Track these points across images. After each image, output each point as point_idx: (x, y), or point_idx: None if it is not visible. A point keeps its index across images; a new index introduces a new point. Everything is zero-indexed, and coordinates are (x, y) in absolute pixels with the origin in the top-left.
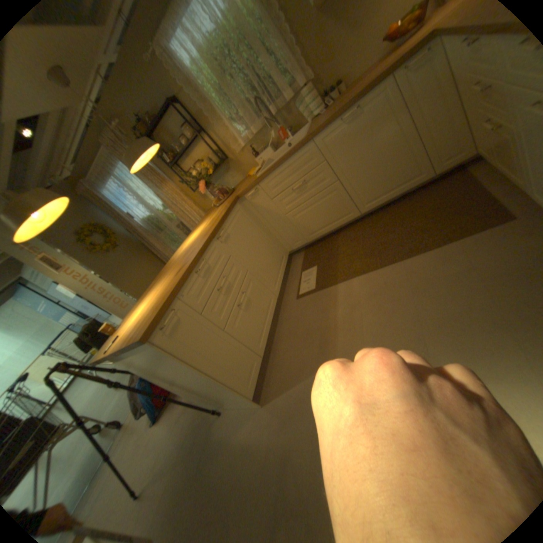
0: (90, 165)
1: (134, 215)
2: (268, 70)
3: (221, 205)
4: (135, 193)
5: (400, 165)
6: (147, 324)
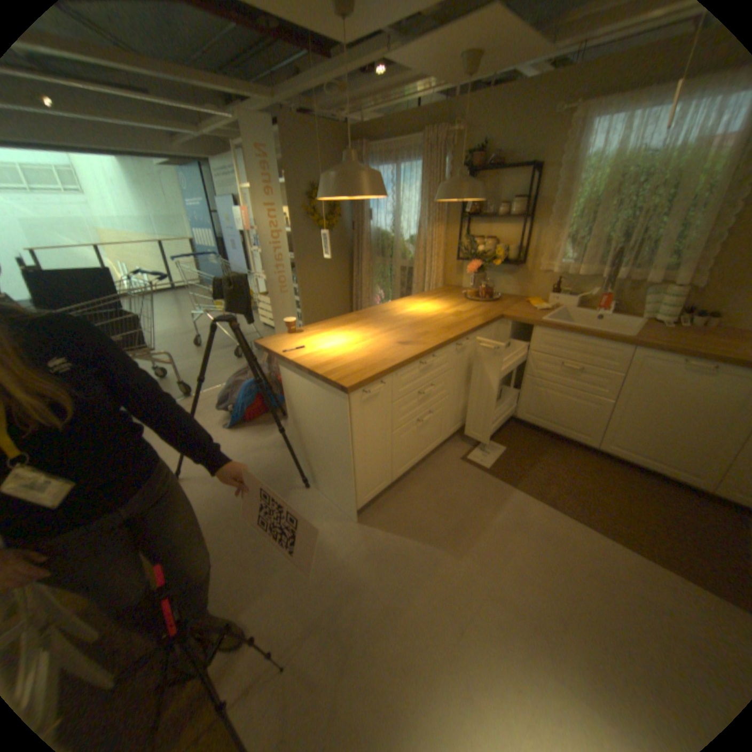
0: (386, 135)
1: (373, 218)
2: (661, 234)
3: (473, 302)
4: (398, 202)
5: (689, 451)
6: (355, 376)
